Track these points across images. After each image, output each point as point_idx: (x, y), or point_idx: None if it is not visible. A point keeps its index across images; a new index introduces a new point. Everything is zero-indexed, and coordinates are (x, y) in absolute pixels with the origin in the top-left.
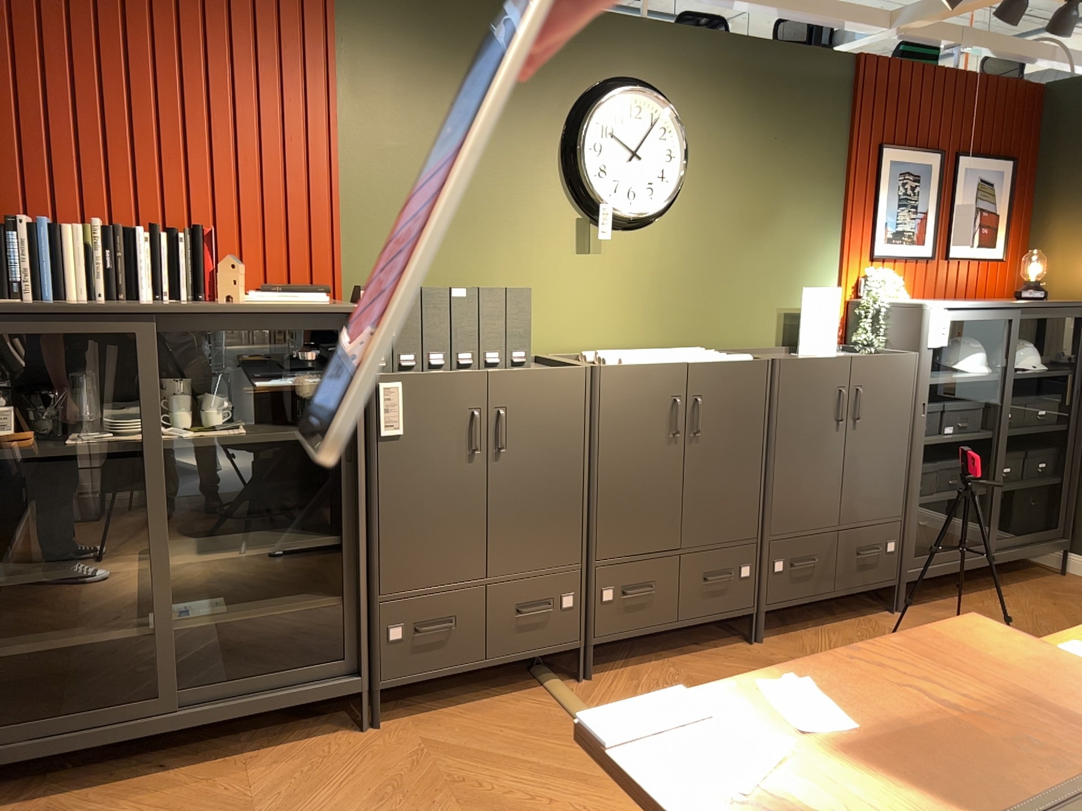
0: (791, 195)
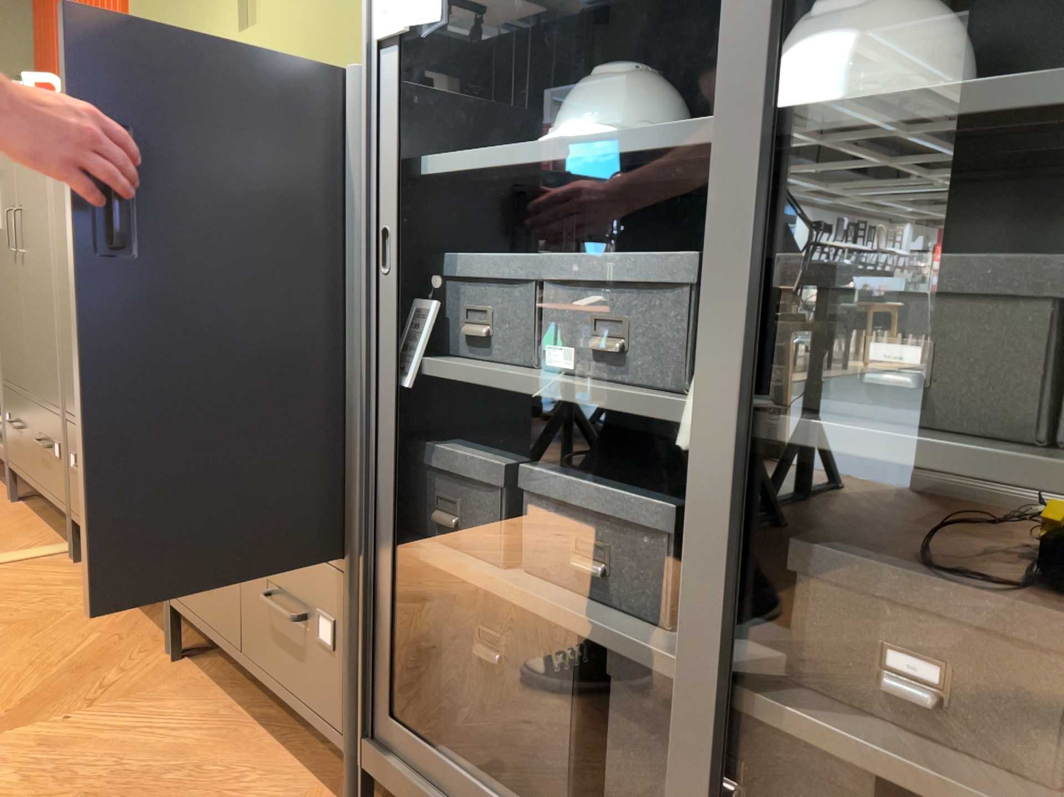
0: None
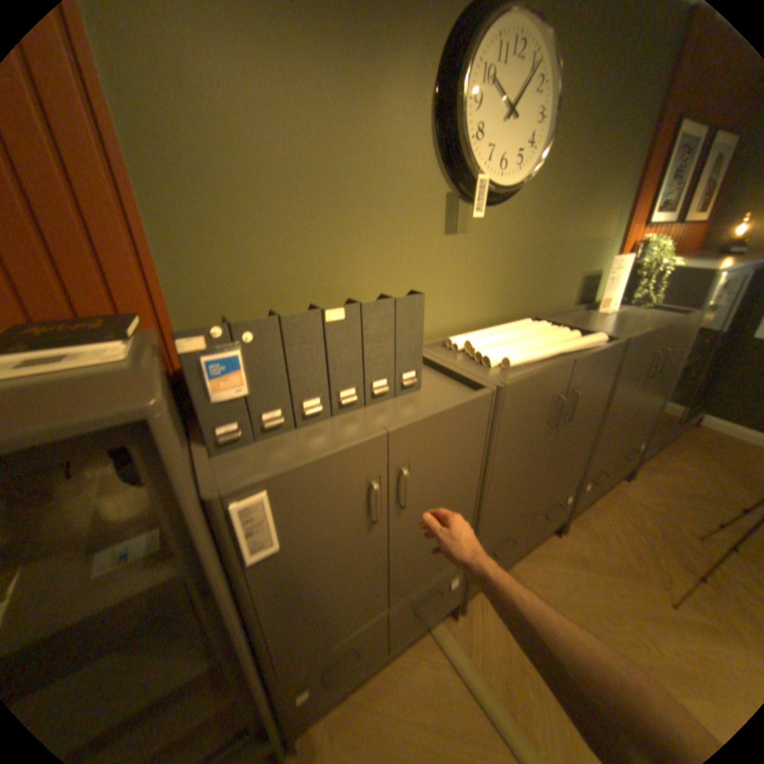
0: (612, 165)
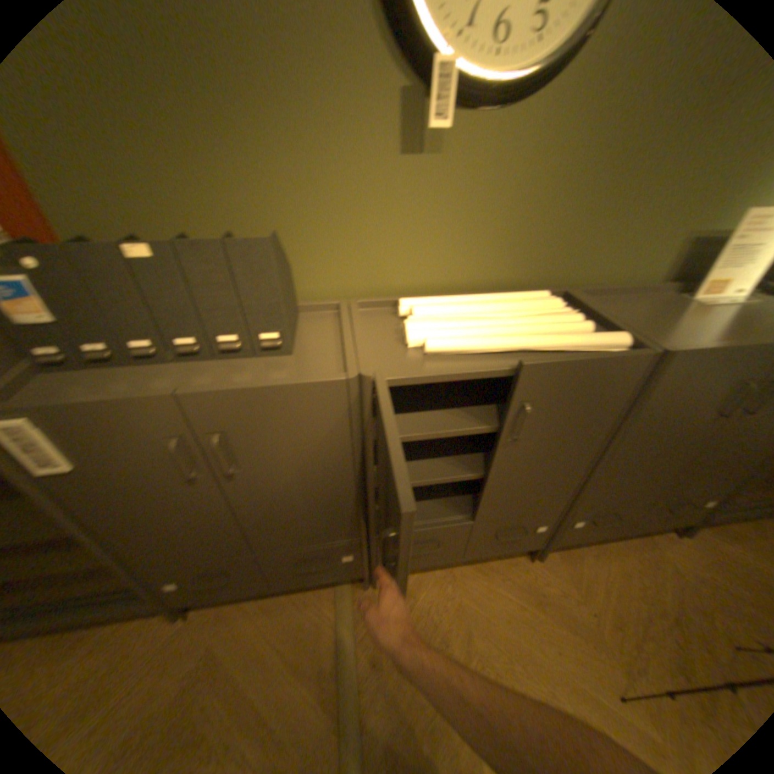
0: None
